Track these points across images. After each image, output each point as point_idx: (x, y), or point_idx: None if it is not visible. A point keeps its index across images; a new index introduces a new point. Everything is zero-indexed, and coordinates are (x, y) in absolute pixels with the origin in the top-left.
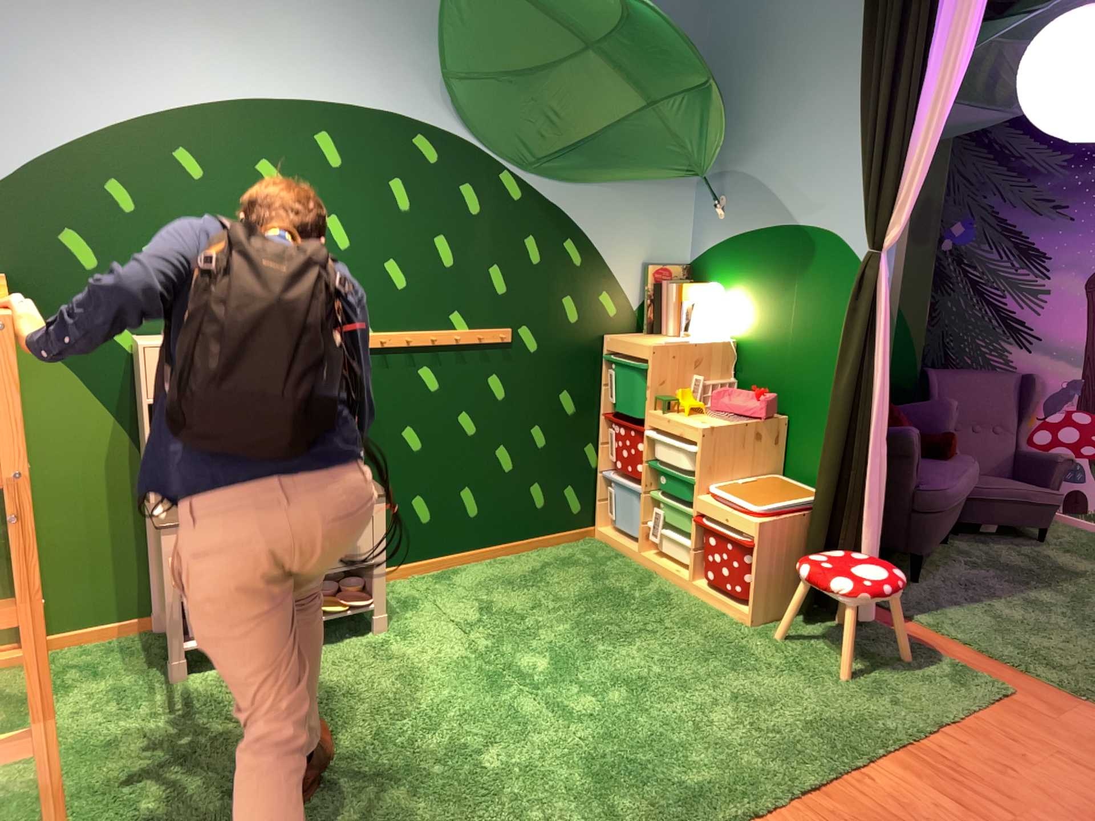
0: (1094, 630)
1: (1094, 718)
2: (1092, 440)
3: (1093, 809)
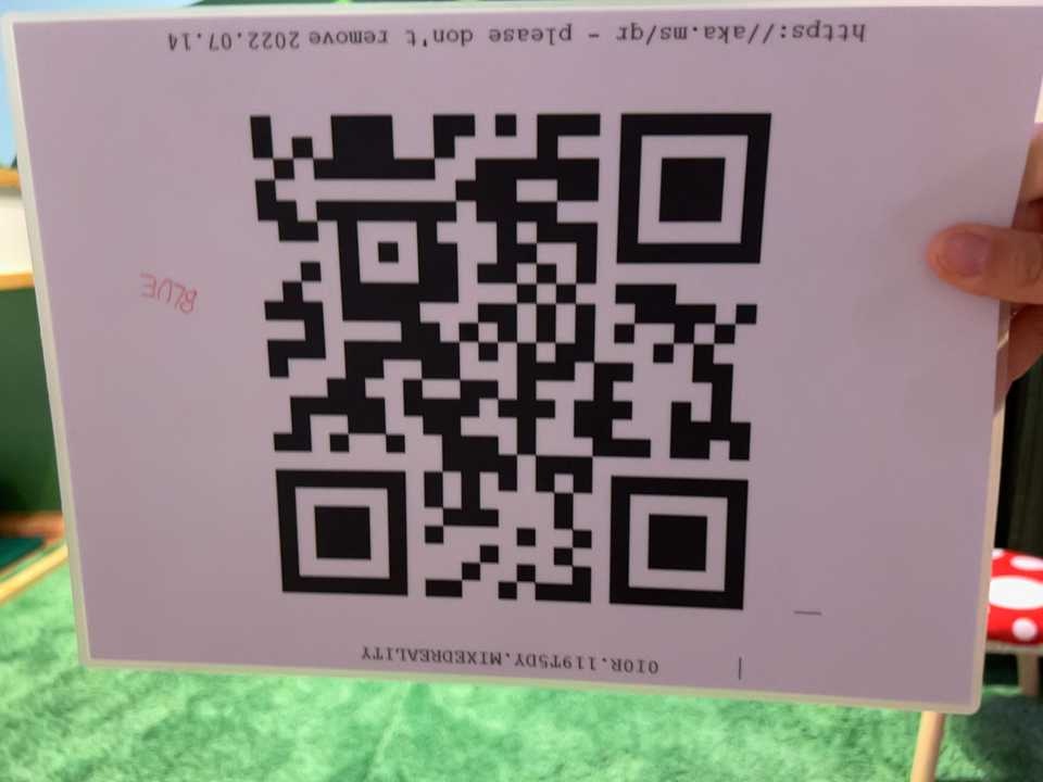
0: None
1: None
2: None
3: None
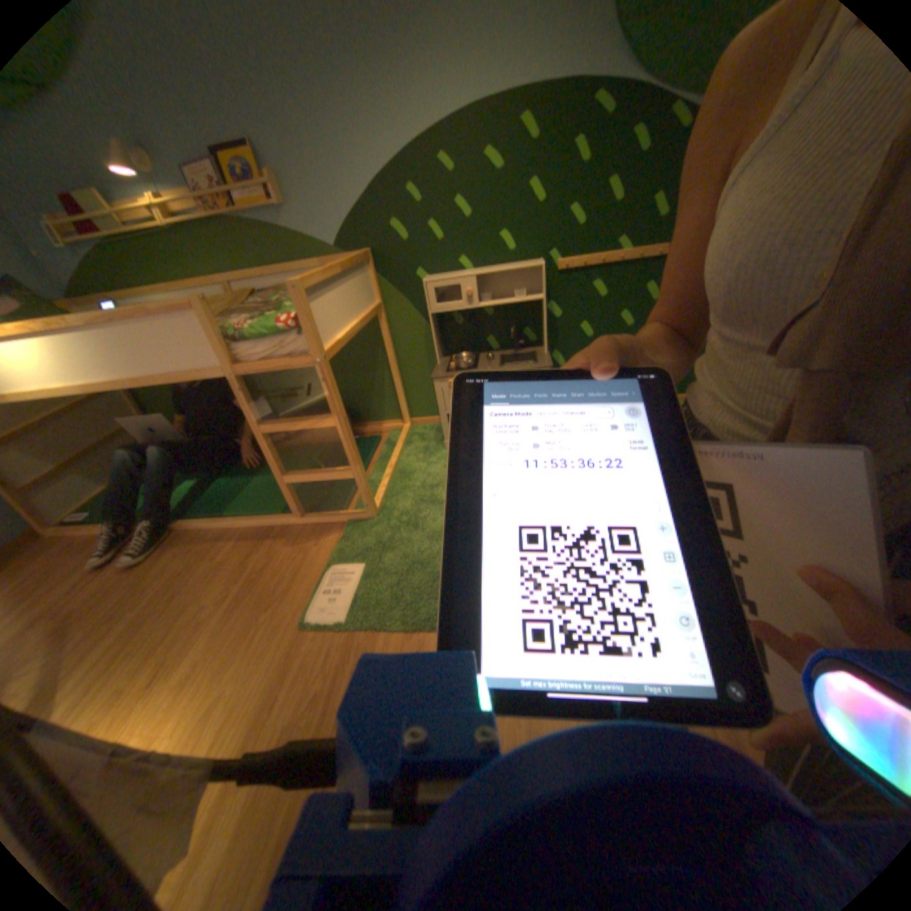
0: None
1: None
2: None
3: None
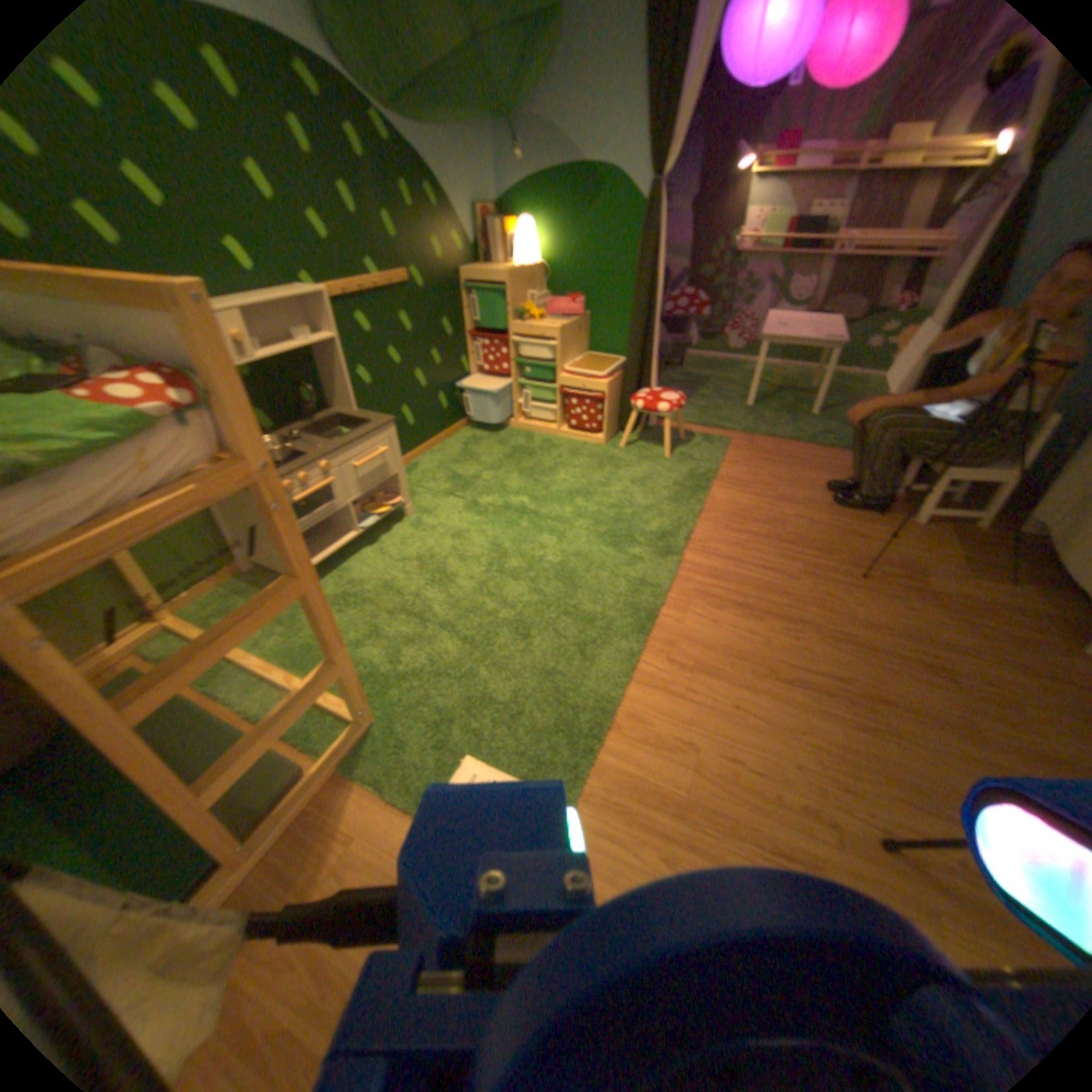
0: (737, 404)
1: (767, 443)
2: (698, 303)
3: (797, 481)
